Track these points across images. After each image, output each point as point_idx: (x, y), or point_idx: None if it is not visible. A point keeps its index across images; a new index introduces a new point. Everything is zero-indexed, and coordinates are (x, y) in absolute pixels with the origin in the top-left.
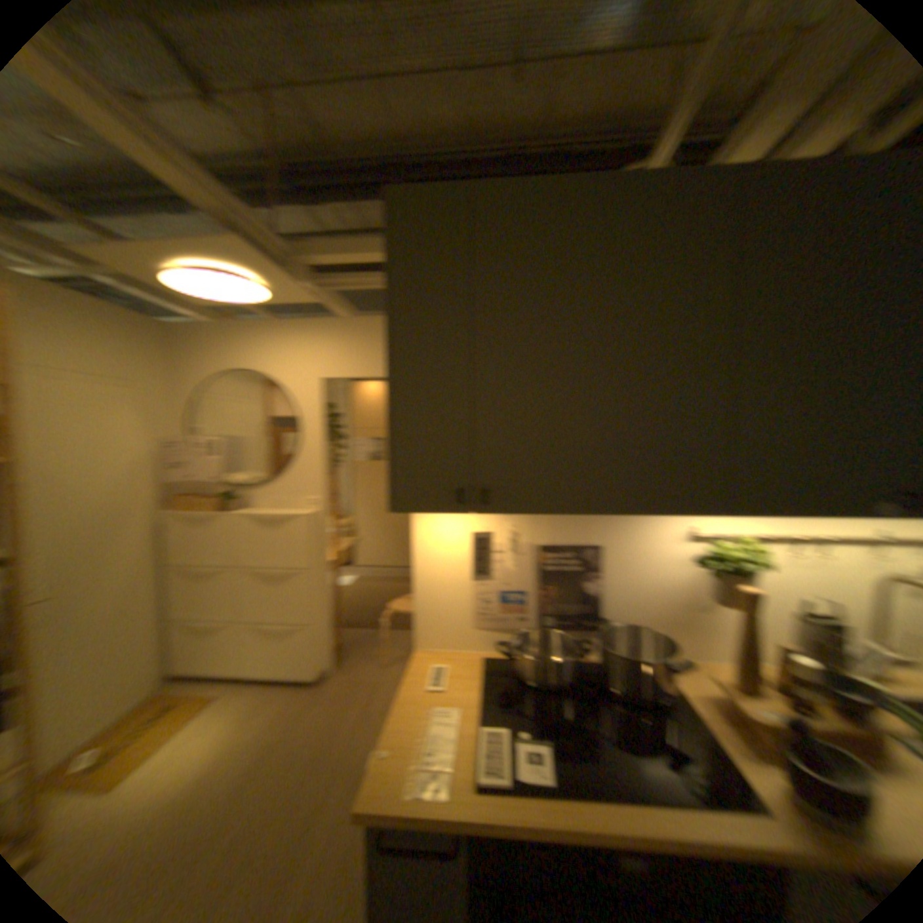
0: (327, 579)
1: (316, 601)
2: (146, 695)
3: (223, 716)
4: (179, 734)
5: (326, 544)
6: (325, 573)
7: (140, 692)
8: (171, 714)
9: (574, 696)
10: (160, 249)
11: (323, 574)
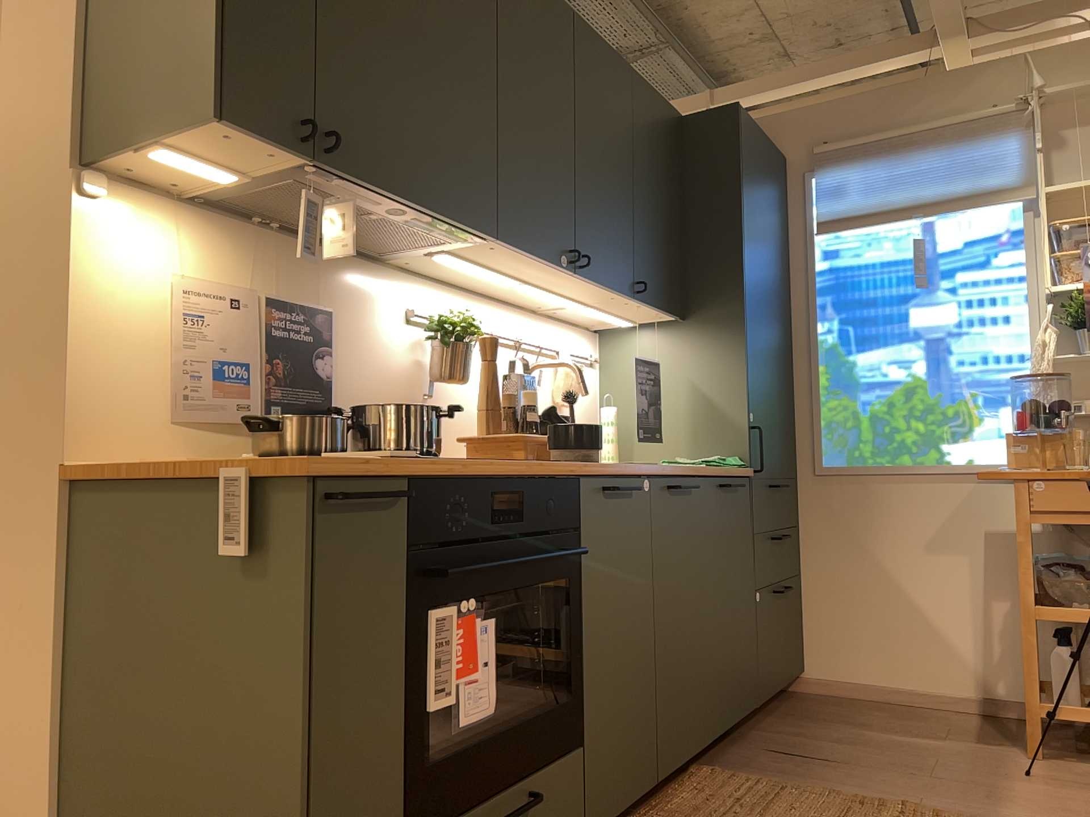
0: None
1: None
2: None
3: None
4: None
5: None
6: None
7: None
8: None
9: None
10: None
11: None
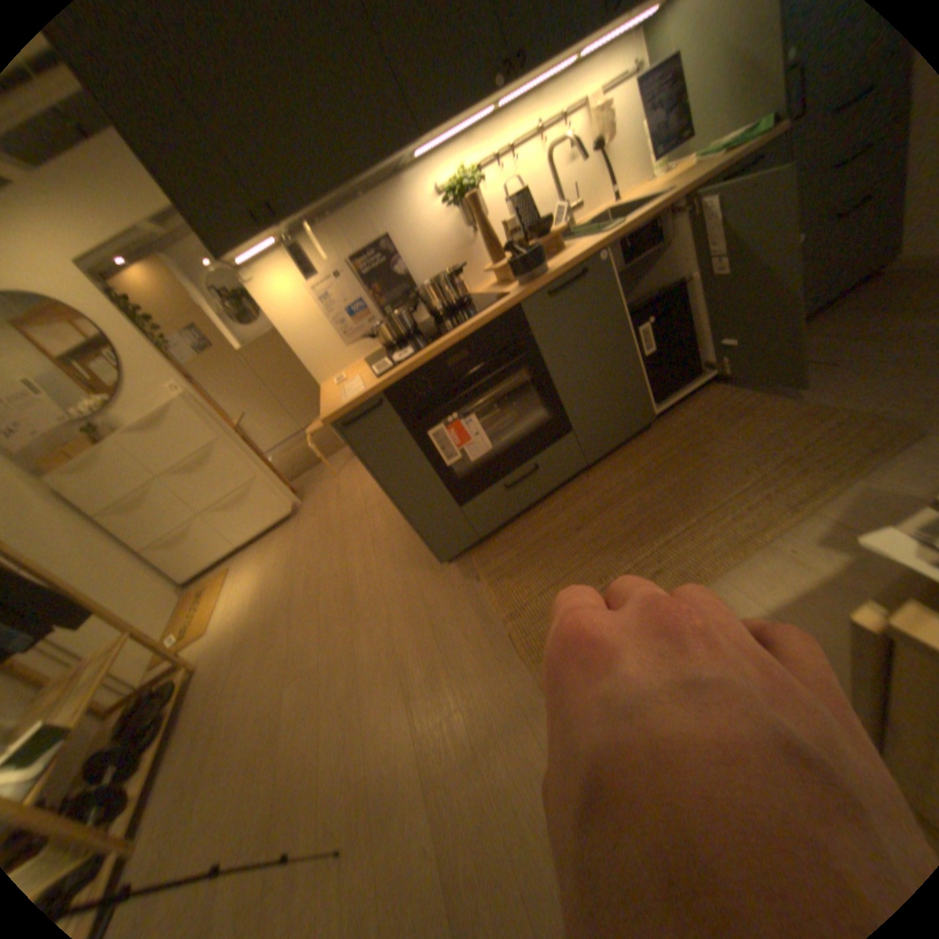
0: (234, 441)
1: (239, 459)
2: (167, 603)
3: (238, 569)
4: (216, 594)
5: (209, 415)
6: (228, 437)
7: (160, 603)
8: (198, 595)
9: (418, 333)
10: None
11: (228, 438)
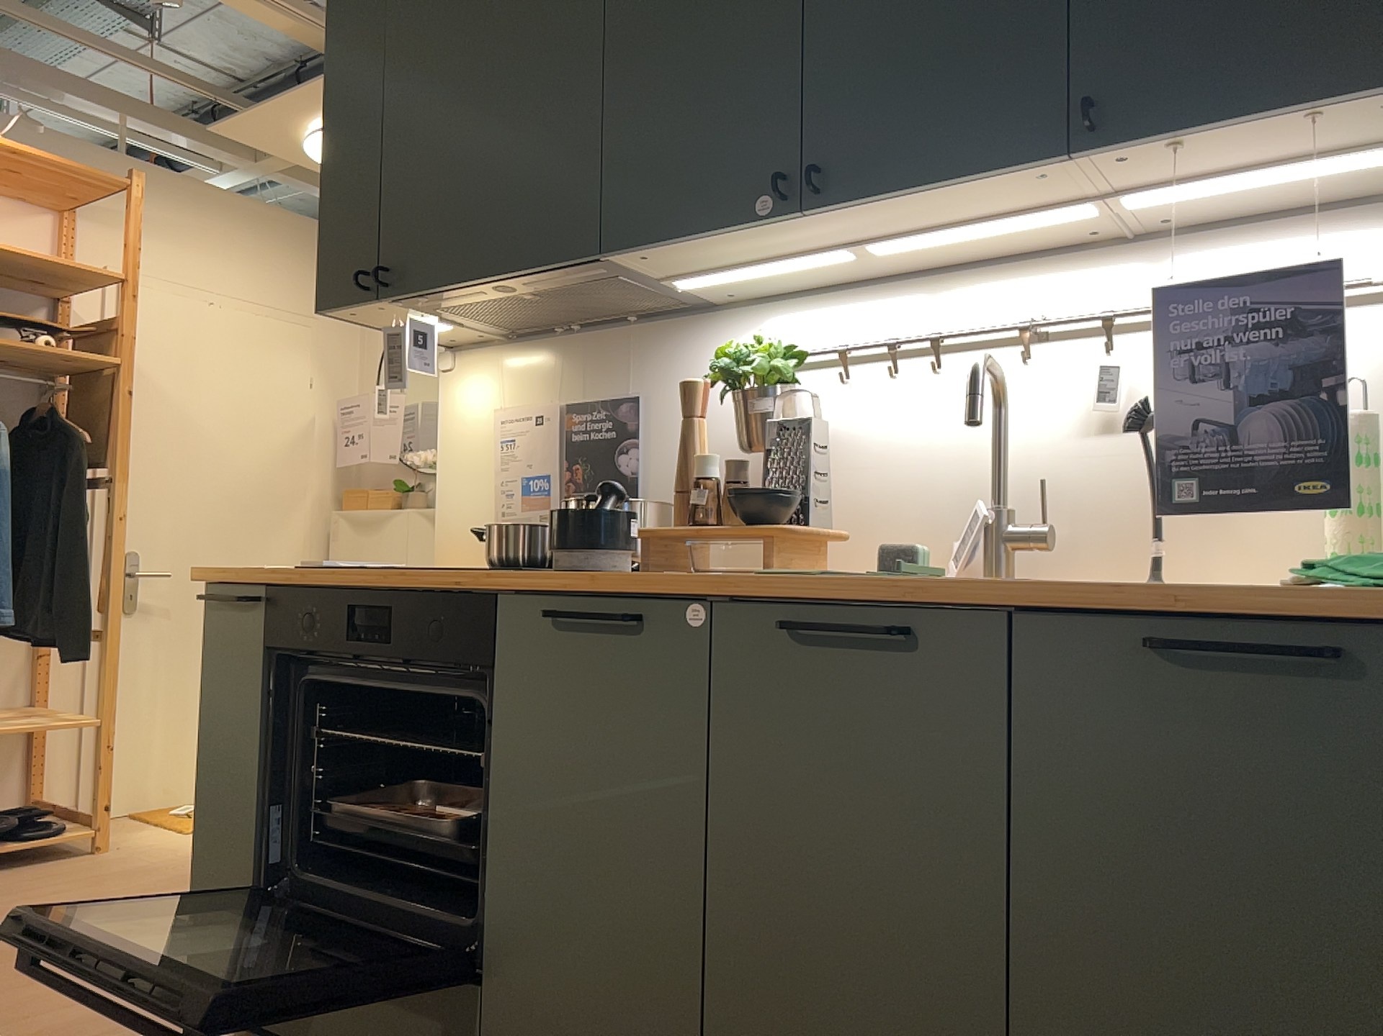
0: None
1: None
2: None
3: None
4: None
5: None
6: None
7: None
8: None
9: None
10: (281, 112)
11: None
